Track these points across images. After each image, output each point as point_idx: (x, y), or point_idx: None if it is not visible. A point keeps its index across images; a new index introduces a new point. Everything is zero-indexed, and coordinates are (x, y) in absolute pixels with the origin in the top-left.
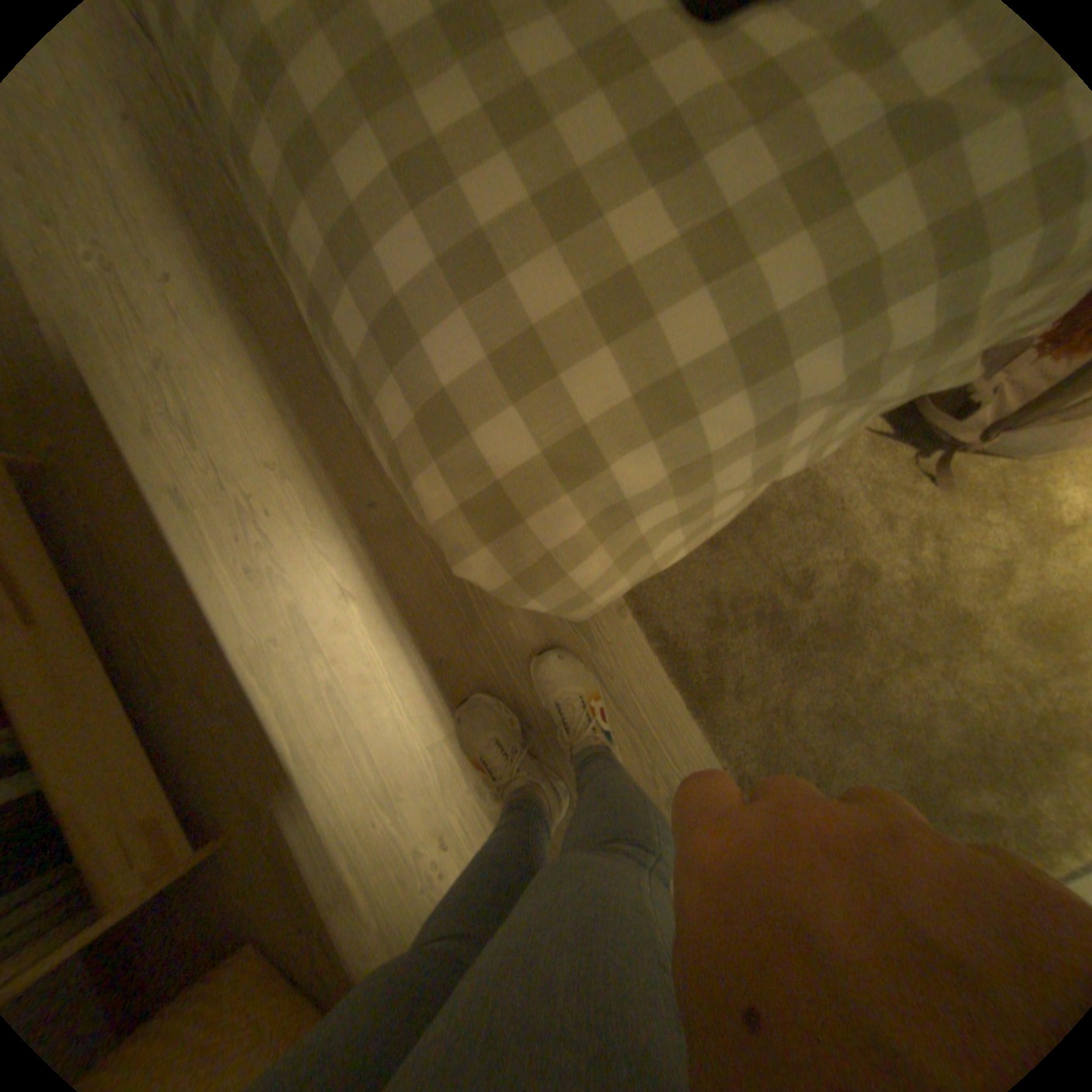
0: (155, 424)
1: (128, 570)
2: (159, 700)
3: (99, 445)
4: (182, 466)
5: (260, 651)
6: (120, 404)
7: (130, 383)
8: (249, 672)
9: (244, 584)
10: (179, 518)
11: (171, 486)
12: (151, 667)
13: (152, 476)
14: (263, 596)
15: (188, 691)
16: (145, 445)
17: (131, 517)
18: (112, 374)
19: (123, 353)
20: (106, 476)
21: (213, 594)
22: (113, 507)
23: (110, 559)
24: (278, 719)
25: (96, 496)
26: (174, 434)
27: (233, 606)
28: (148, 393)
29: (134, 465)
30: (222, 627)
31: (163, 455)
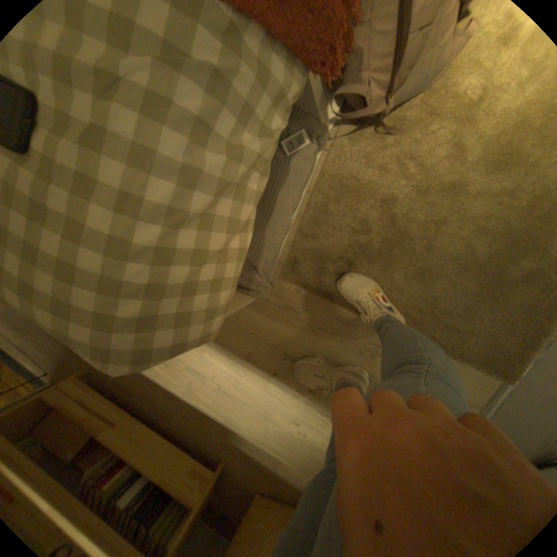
0: None
1: (134, 387)
2: (172, 425)
3: None
4: None
5: (189, 389)
6: None
7: None
8: (191, 399)
9: (168, 369)
10: None
11: None
12: (162, 415)
13: None
14: (176, 369)
15: (178, 417)
16: None
17: None
18: None
19: None
20: None
21: (162, 379)
22: None
23: (126, 387)
24: (211, 410)
25: None
26: None
27: (170, 379)
28: None
29: None
30: (172, 388)
31: None
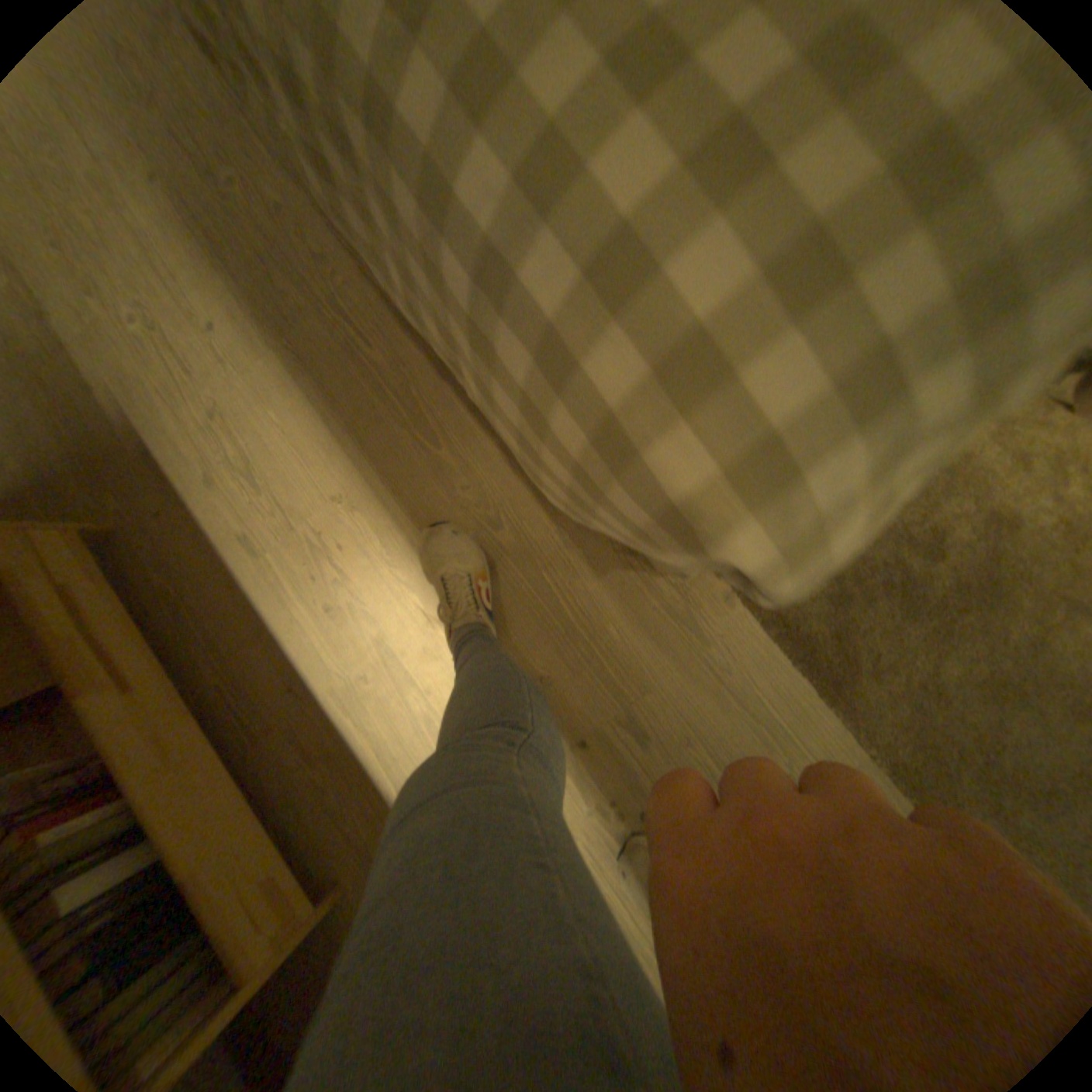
0: (219, 473)
1: (210, 623)
2: (256, 752)
3: (166, 502)
4: (249, 511)
5: (352, 689)
6: (181, 459)
7: (189, 437)
8: (343, 713)
9: (326, 623)
10: (253, 564)
11: (241, 534)
12: (244, 719)
13: (222, 526)
14: (348, 632)
15: (285, 739)
16: (211, 496)
17: (206, 570)
18: (171, 430)
19: (178, 408)
20: (177, 532)
21: (297, 637)
22: (188, 562)
23: (191, 615)
24: (379, 758)
25: (169, 554)
26: (238, 481)
27: (318, 646)
28: (208, 444)
29: (203, 518)
30: (310, 669)
31: (230, 503)
